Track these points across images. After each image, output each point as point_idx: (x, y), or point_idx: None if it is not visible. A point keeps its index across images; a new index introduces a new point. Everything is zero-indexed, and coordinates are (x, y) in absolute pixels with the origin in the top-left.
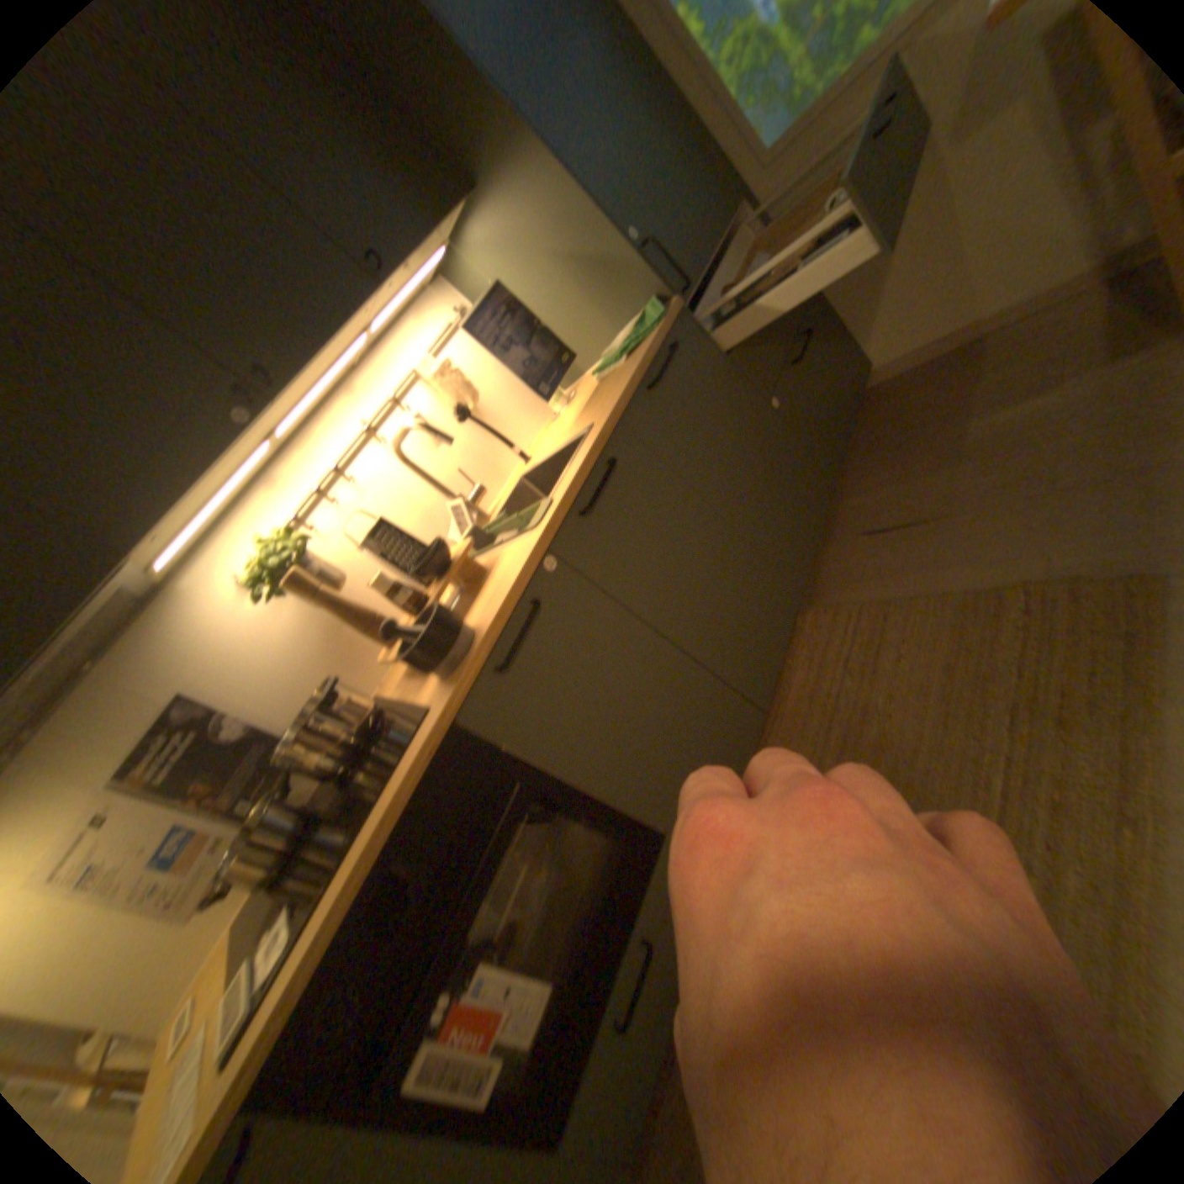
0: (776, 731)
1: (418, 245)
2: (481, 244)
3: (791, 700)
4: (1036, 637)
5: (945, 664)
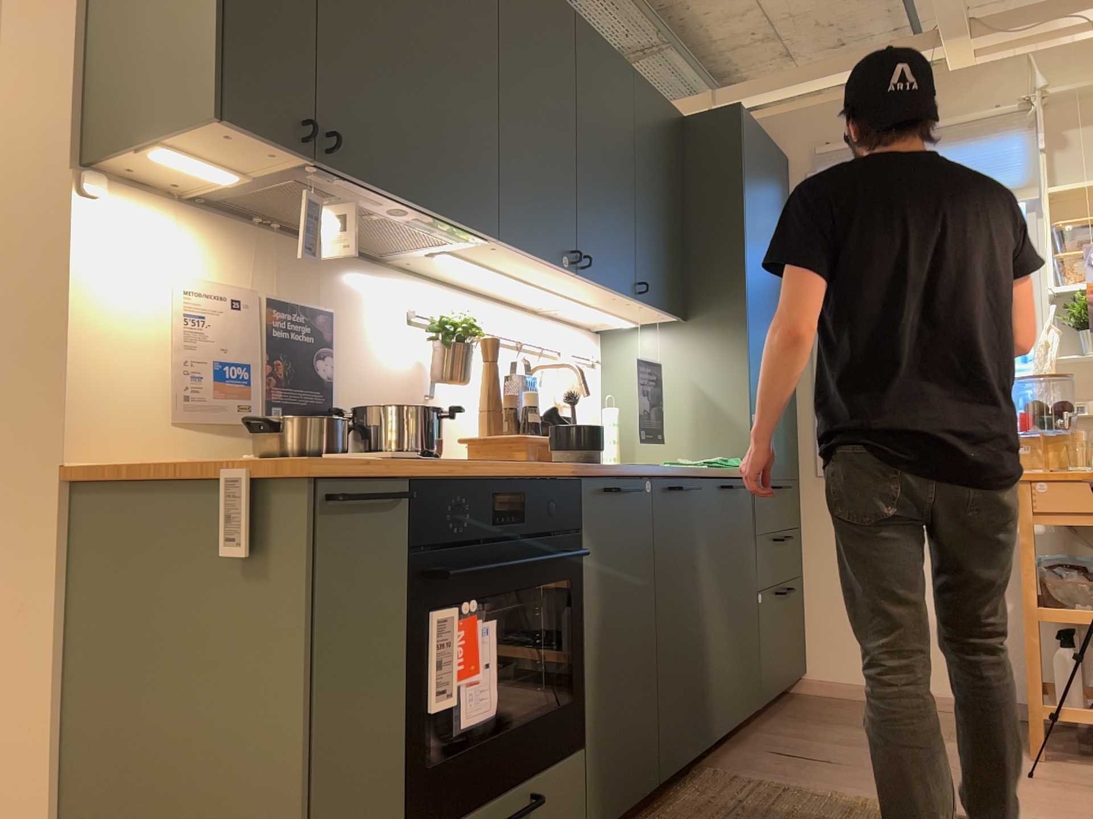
0: None
1: (648, 309)
2: (652, 347)
3: (677, 809)
4: None
5: None
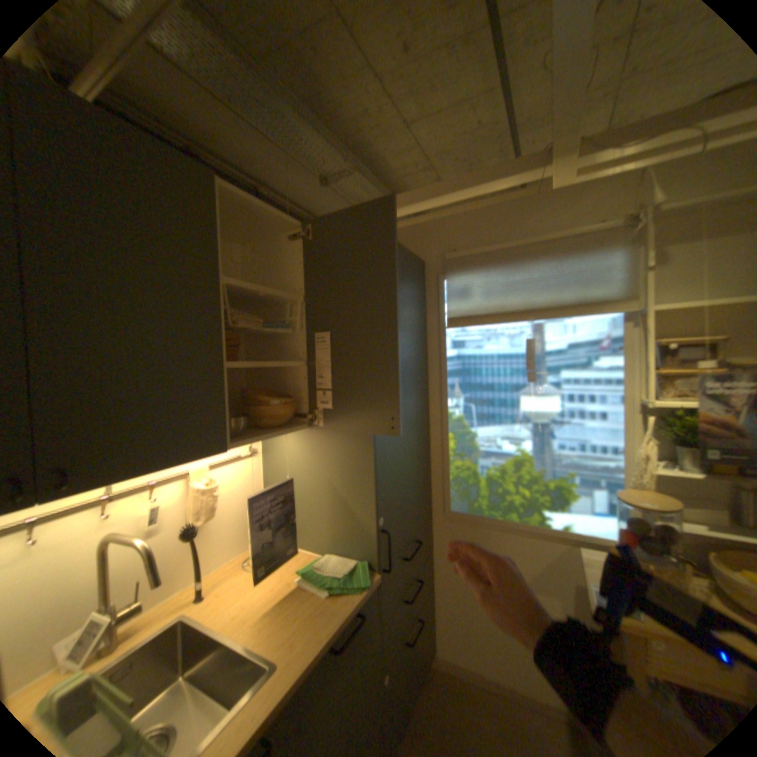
0: None
1: (267, 437)
2: (297, 443)
3: None
4: None
5: None
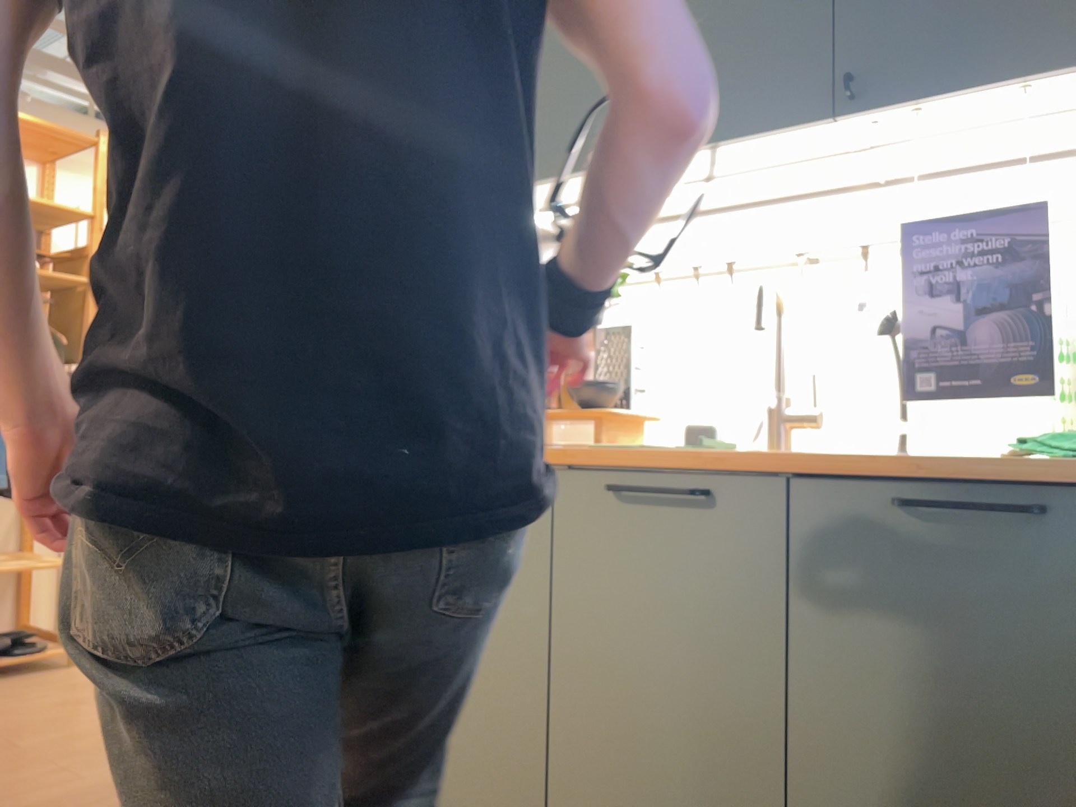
0: None
1: (962, 102)
2: None
3: None
4: None
5: None
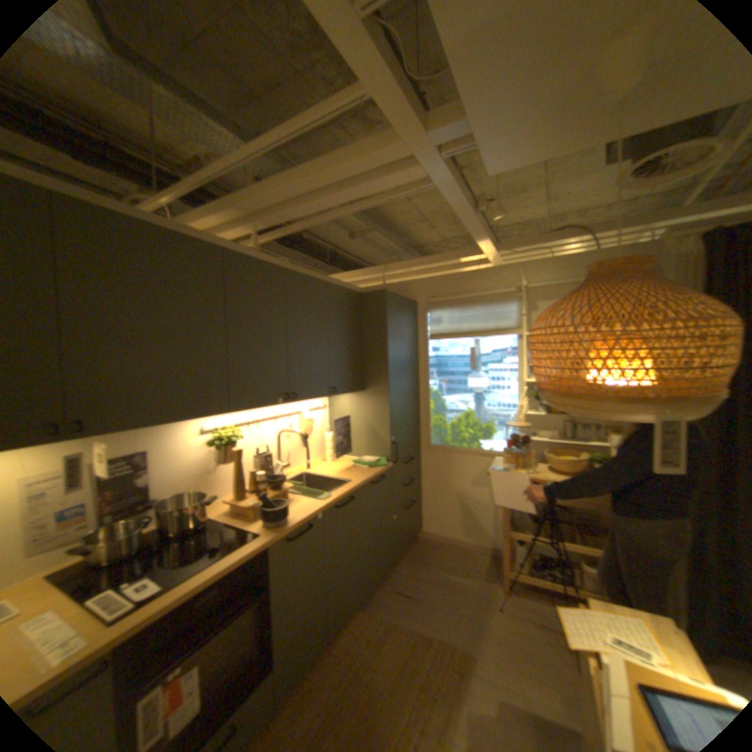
0: (324, 664)
1: (341, 394)
2: (348, 401)
3: (337, 652)
4: (437, 666)
5: (405, 663)
